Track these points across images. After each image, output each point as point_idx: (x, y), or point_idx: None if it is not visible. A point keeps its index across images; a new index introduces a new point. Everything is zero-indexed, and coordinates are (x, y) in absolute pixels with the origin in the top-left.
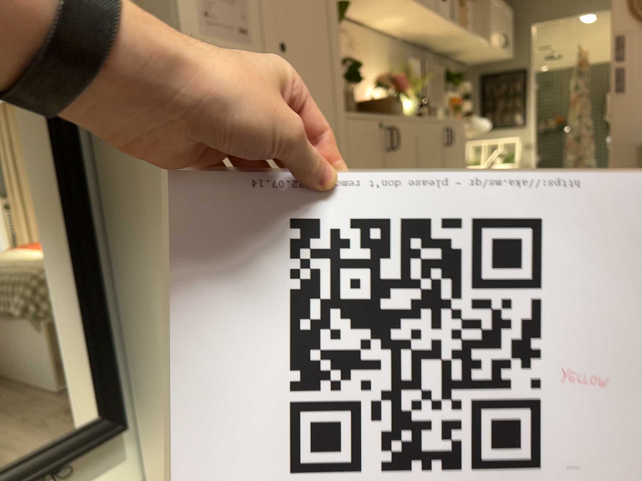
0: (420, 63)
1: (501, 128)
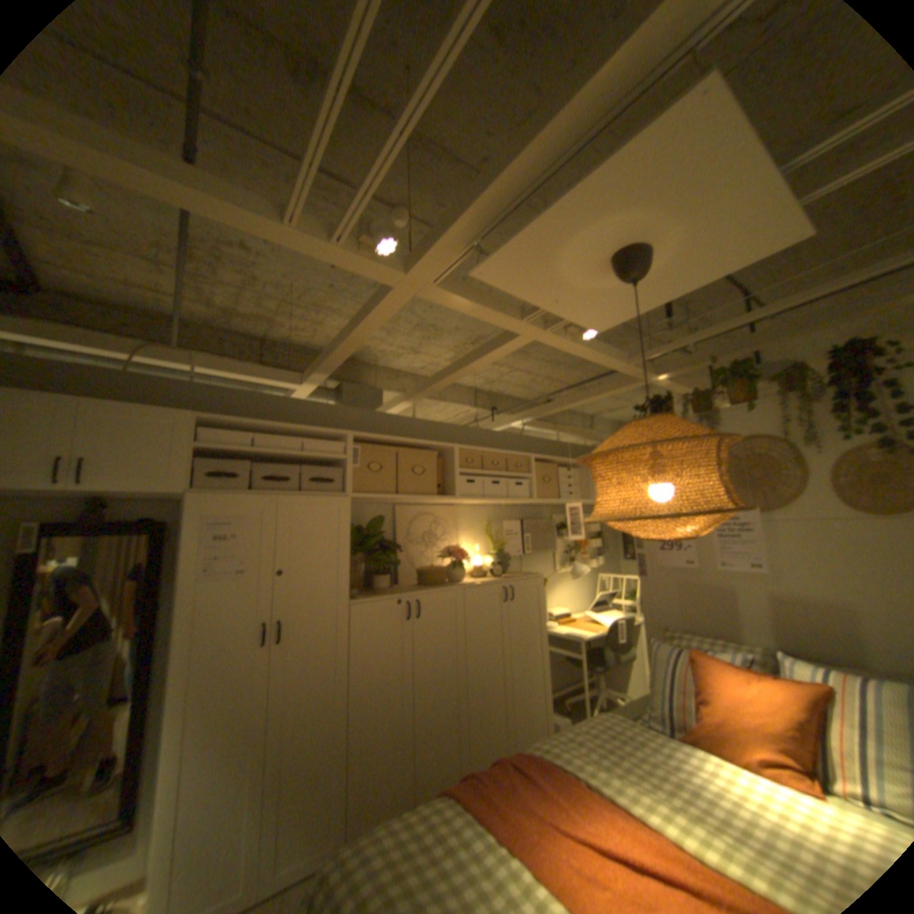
0: (520, 521)
1: None
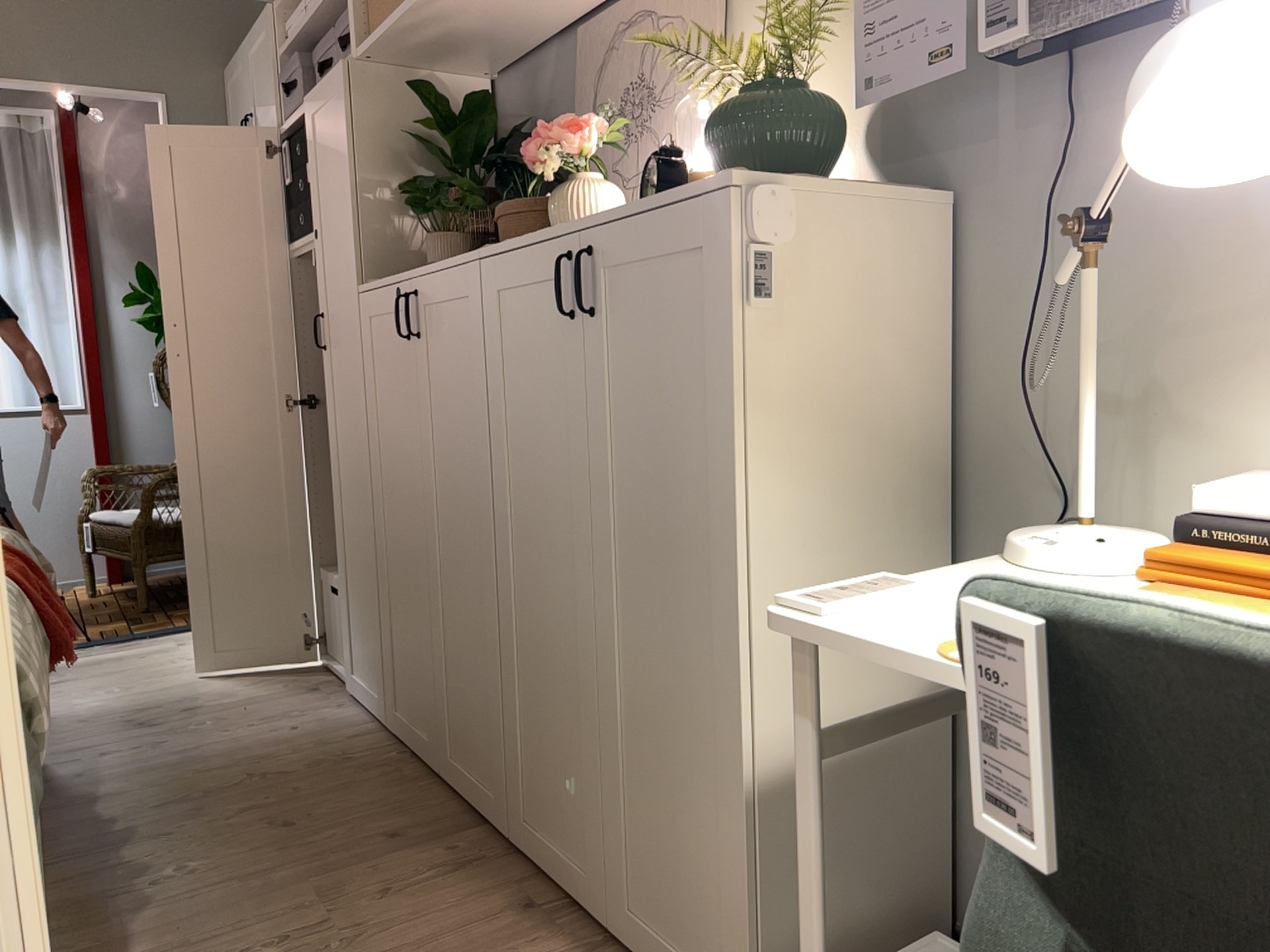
0: None
1: None
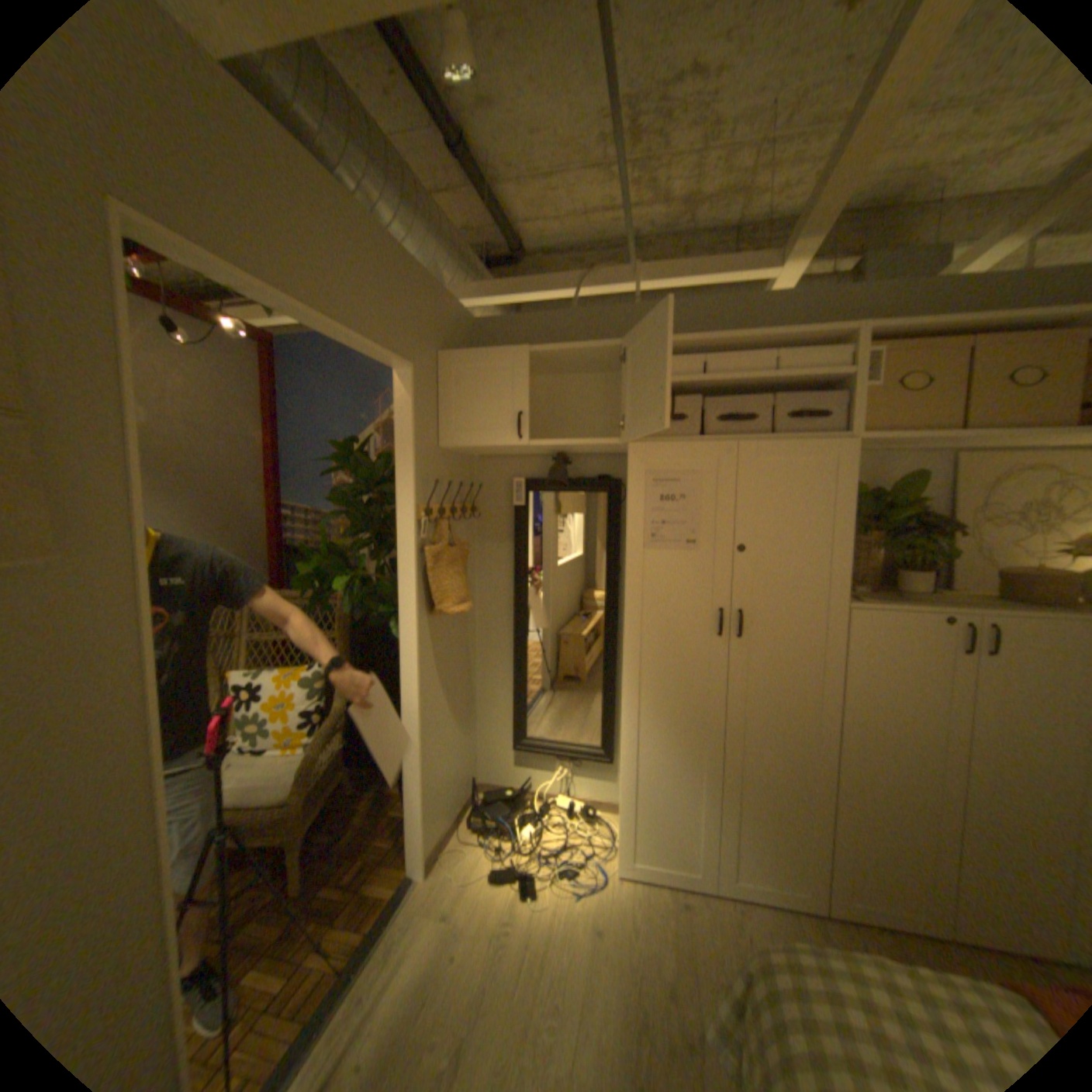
0: None
1: None
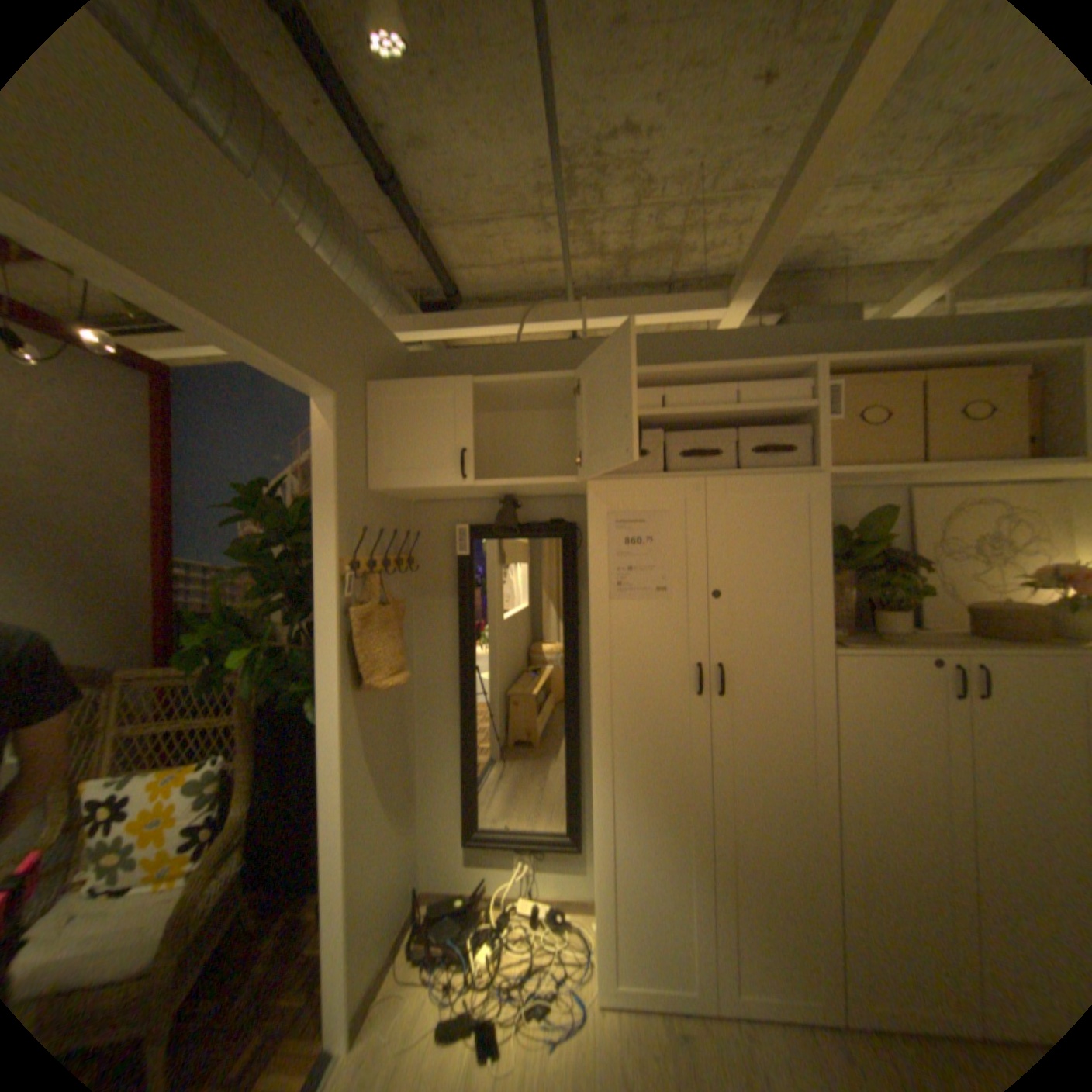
0: None
1: None
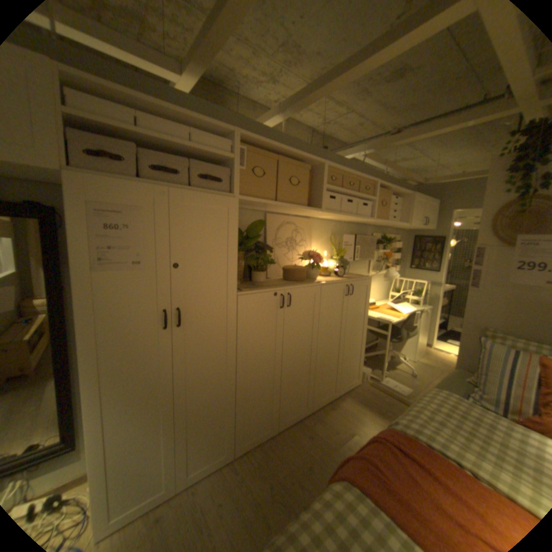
0: (354, 236)
1: (422, 269)
